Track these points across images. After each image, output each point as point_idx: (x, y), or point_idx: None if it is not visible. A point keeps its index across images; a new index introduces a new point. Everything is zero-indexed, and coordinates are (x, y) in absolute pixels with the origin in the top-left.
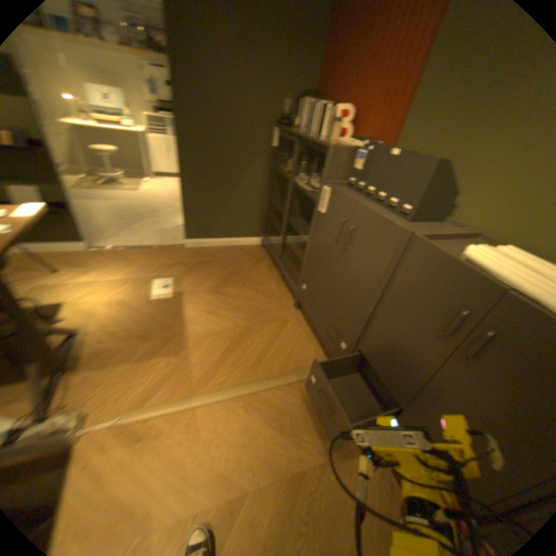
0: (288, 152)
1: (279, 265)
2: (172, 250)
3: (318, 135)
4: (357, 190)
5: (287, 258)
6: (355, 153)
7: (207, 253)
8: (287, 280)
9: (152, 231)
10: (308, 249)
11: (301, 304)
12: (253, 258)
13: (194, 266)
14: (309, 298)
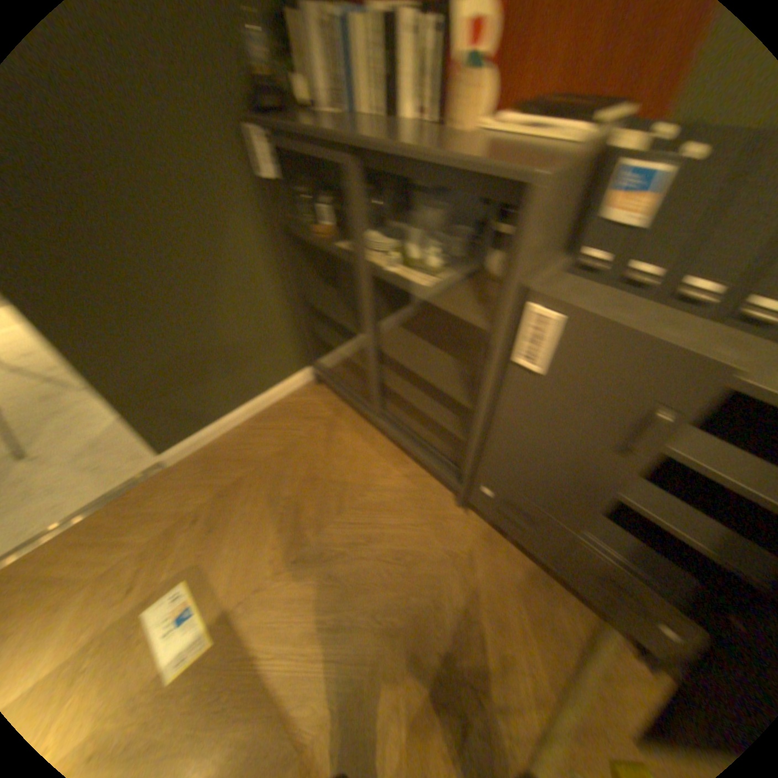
0: (302, 178)
1: (388, 432)
2: (143, 493)
3: (391, 119)
4: (632, 285)
5: (391, 403)
6: (606, 172)
7: (223, 457)
8: (425, 463)
9: (69, 459)
10: (490, 432)
11: (490, 517)
12: (319, 421)
13: (215, 512)
14: (519, 520)
